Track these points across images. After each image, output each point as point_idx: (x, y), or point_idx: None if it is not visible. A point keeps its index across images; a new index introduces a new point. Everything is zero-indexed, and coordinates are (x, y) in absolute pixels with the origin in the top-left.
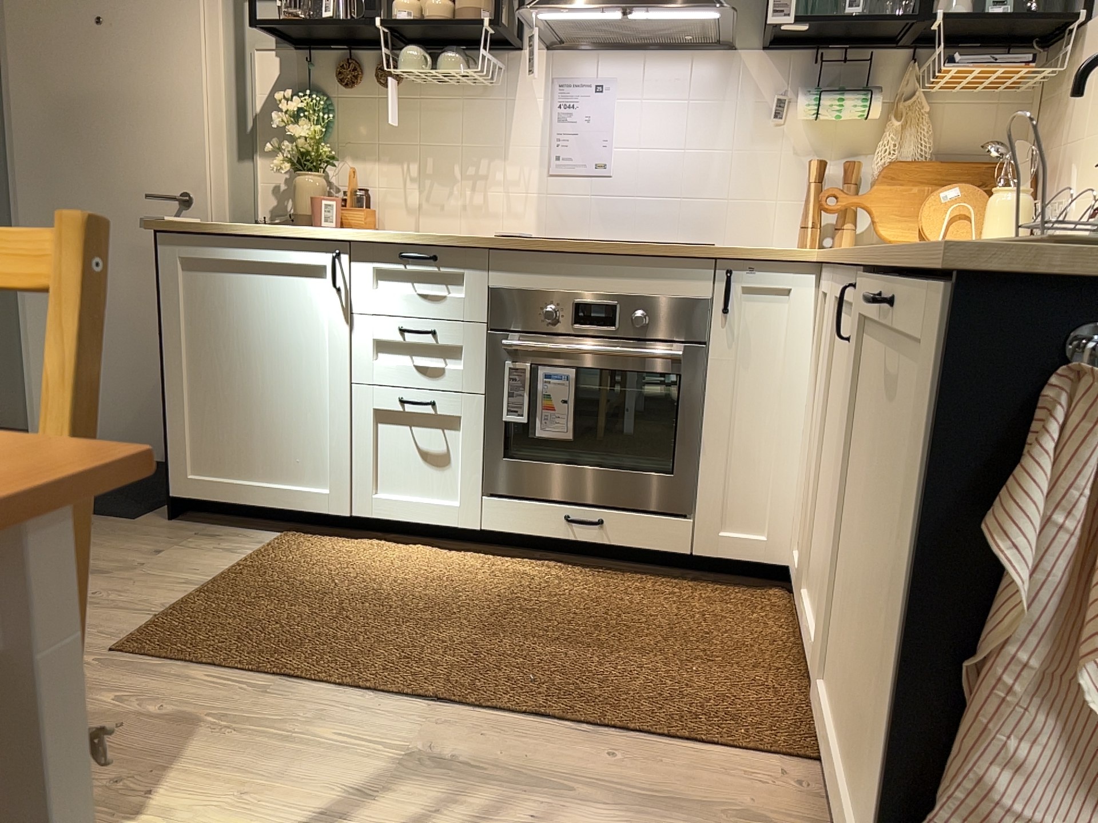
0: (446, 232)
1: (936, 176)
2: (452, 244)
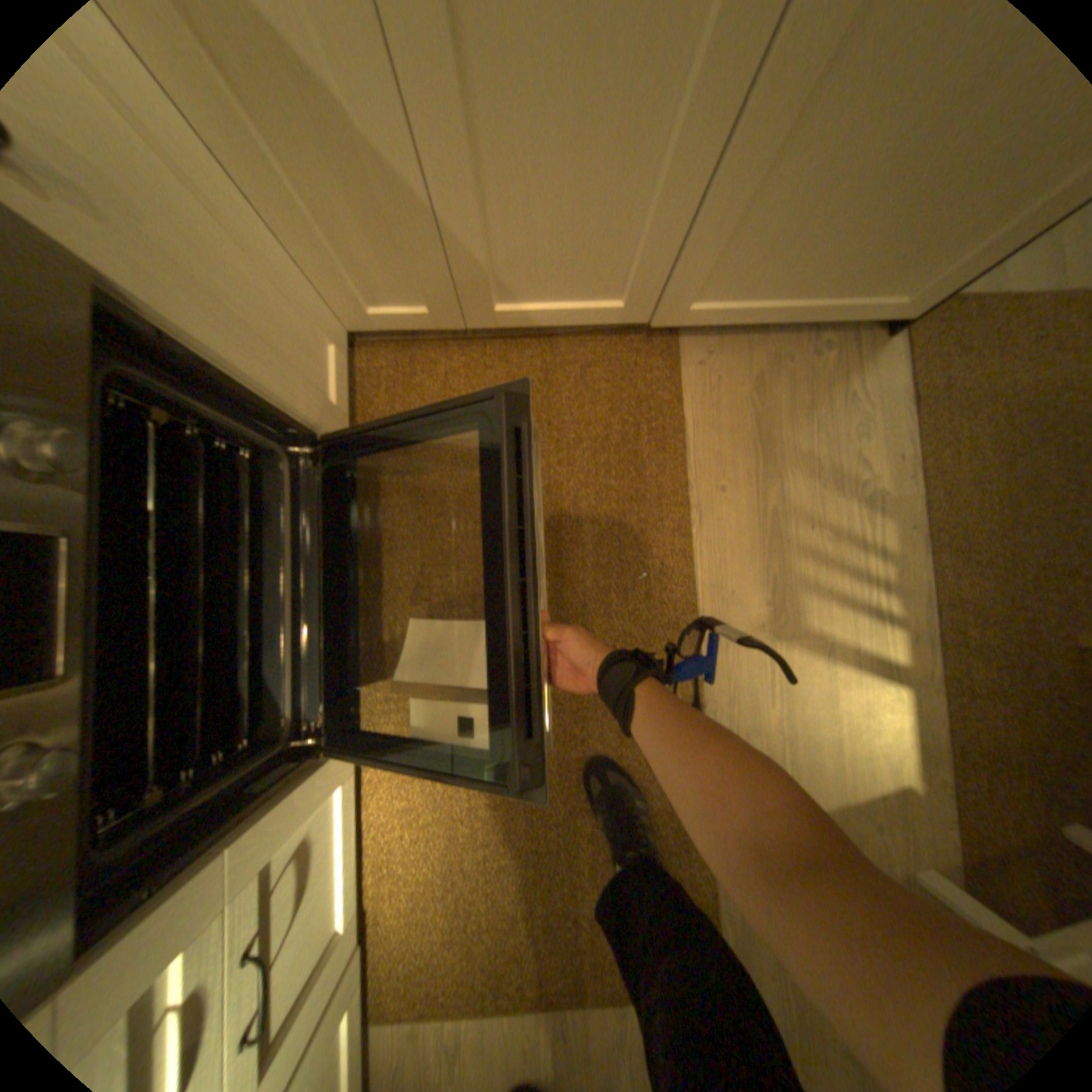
0: None
1: None
2: None
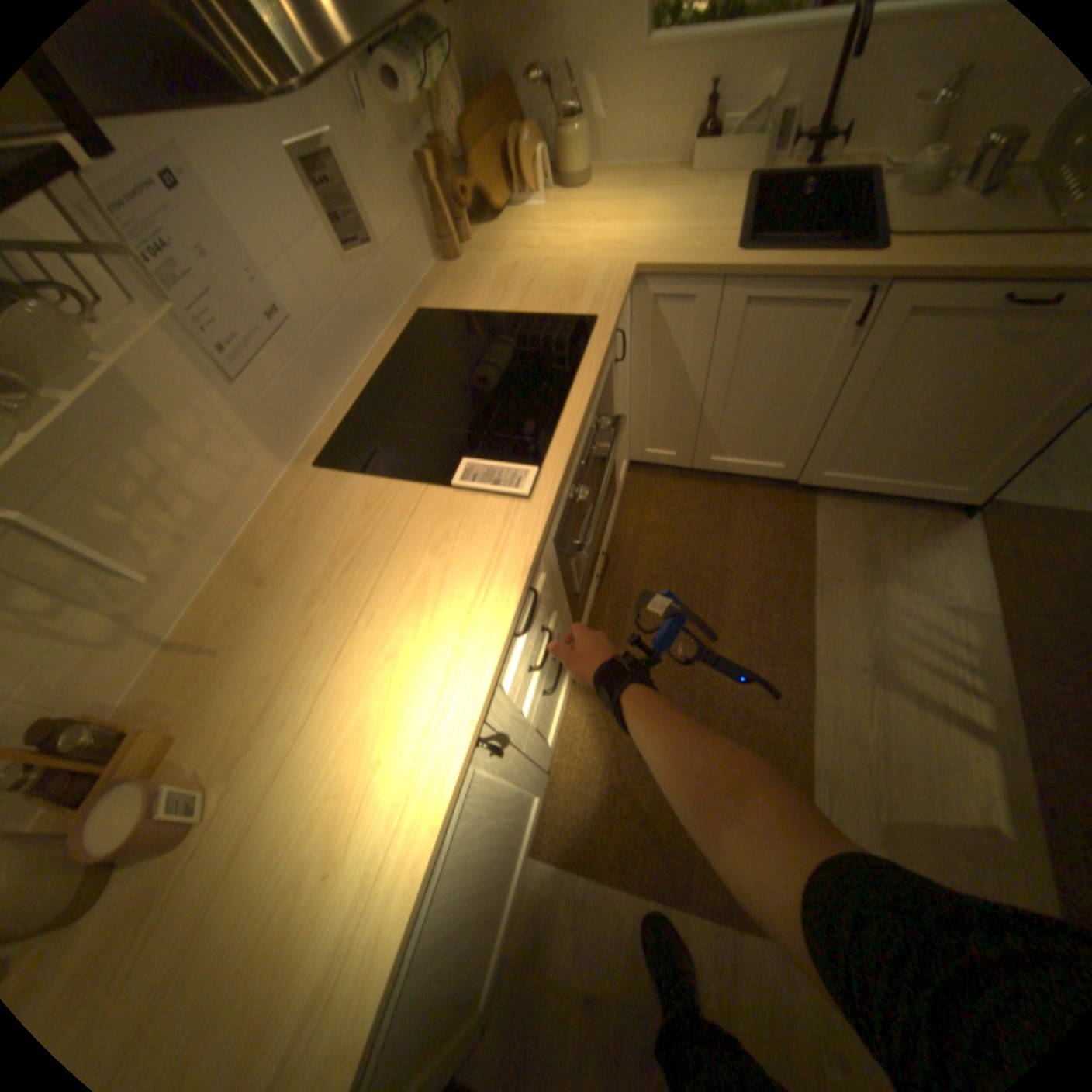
0: (191, 588)
1: (491, 111)
2: (537, 552)
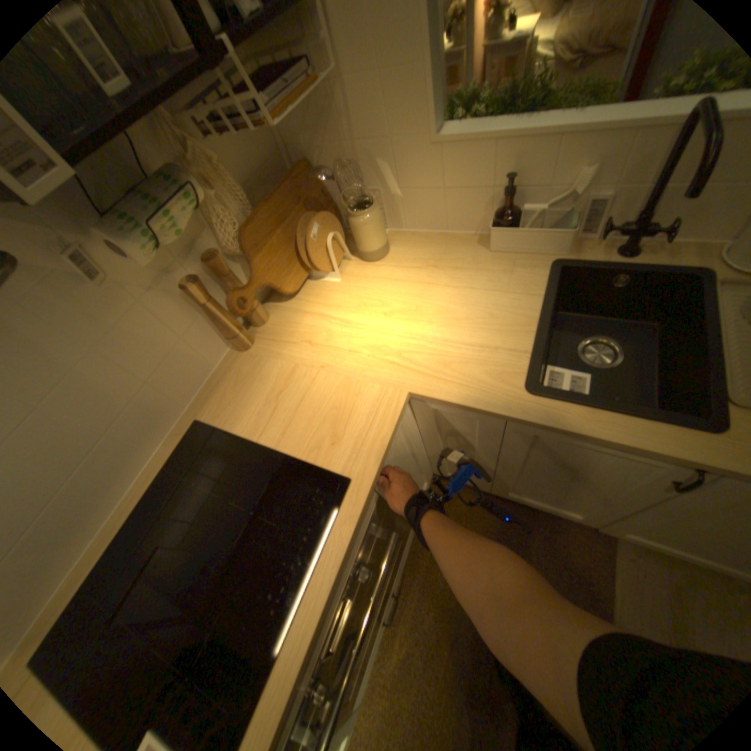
0: None
1: (278, 211)
2: None
